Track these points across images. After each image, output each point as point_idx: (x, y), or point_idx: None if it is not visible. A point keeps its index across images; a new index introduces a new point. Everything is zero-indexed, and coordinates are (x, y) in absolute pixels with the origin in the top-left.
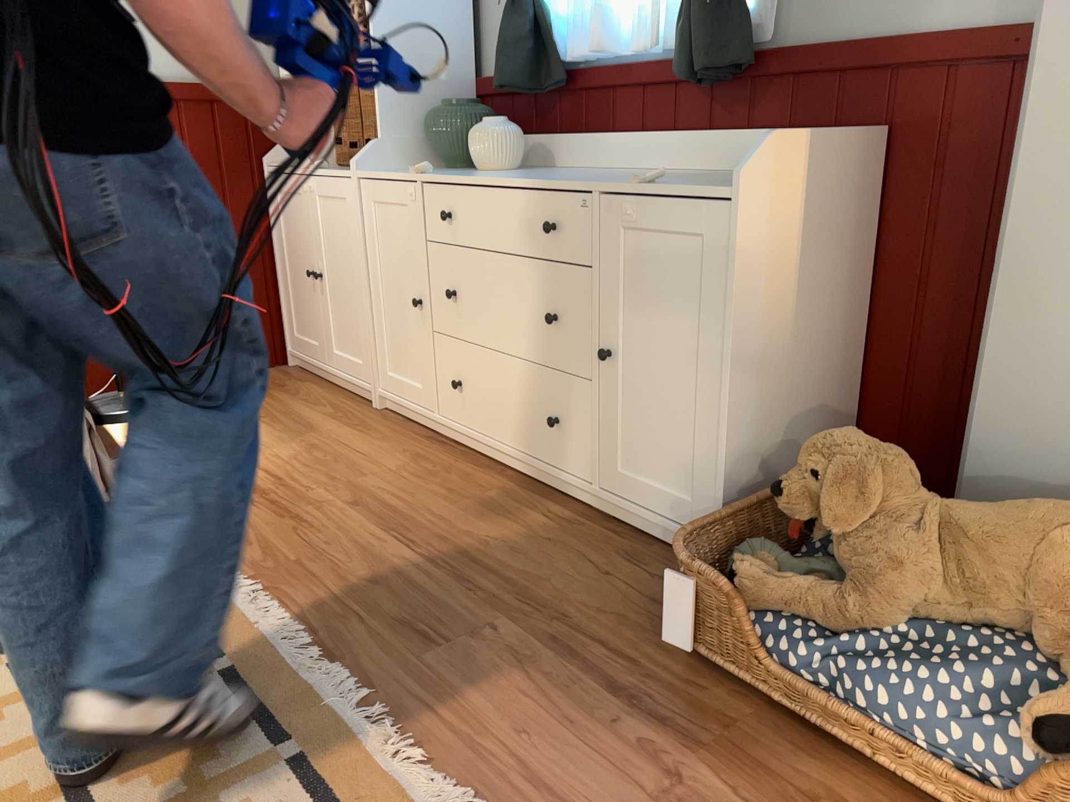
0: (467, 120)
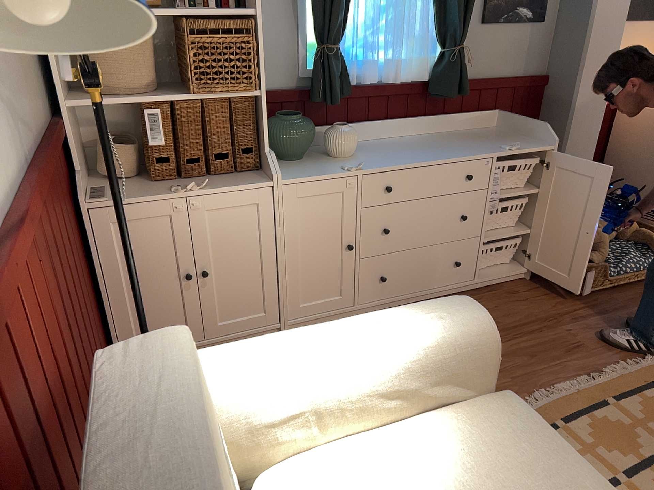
0: (313, 126)
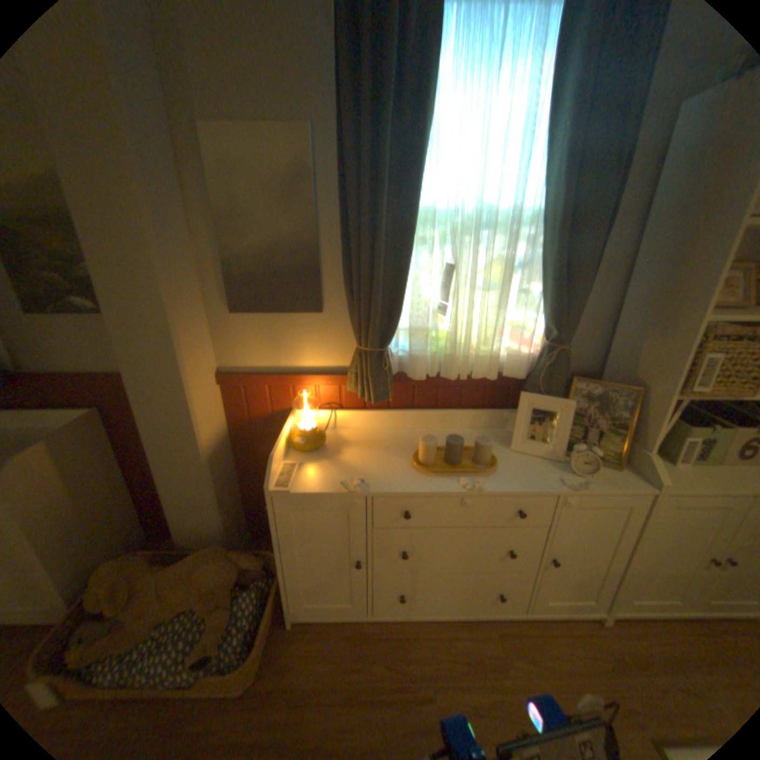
0: None
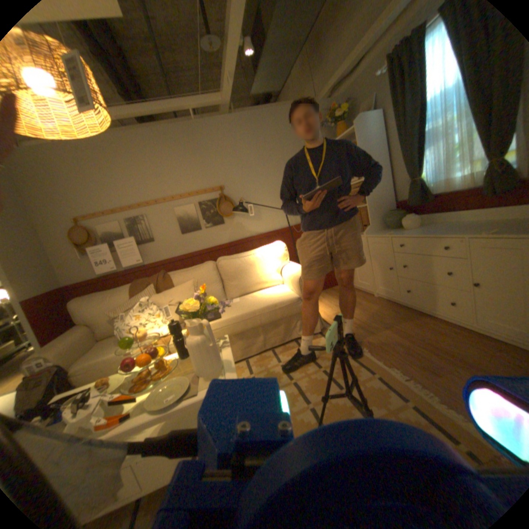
0: (399, 215)
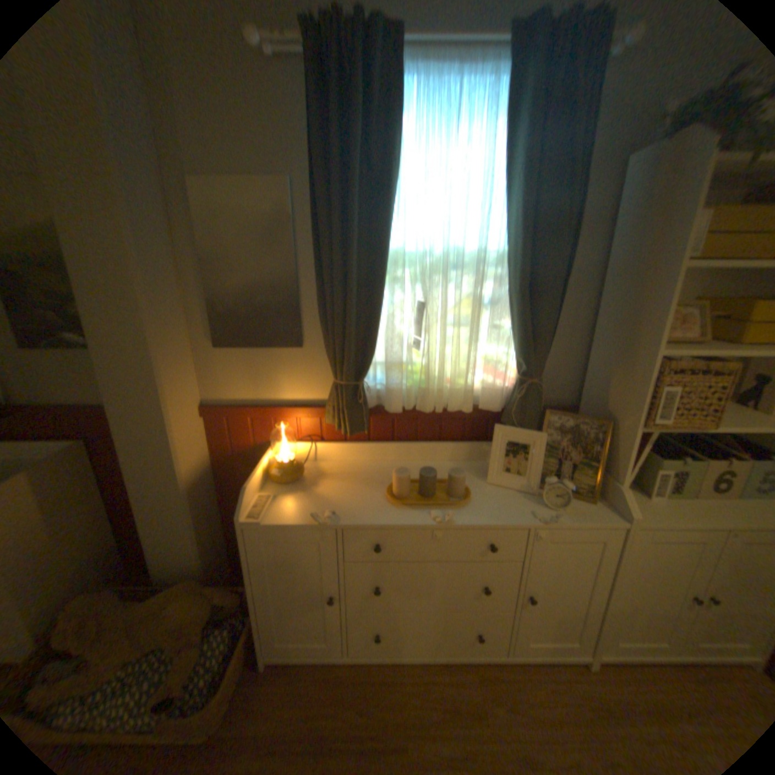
0: None
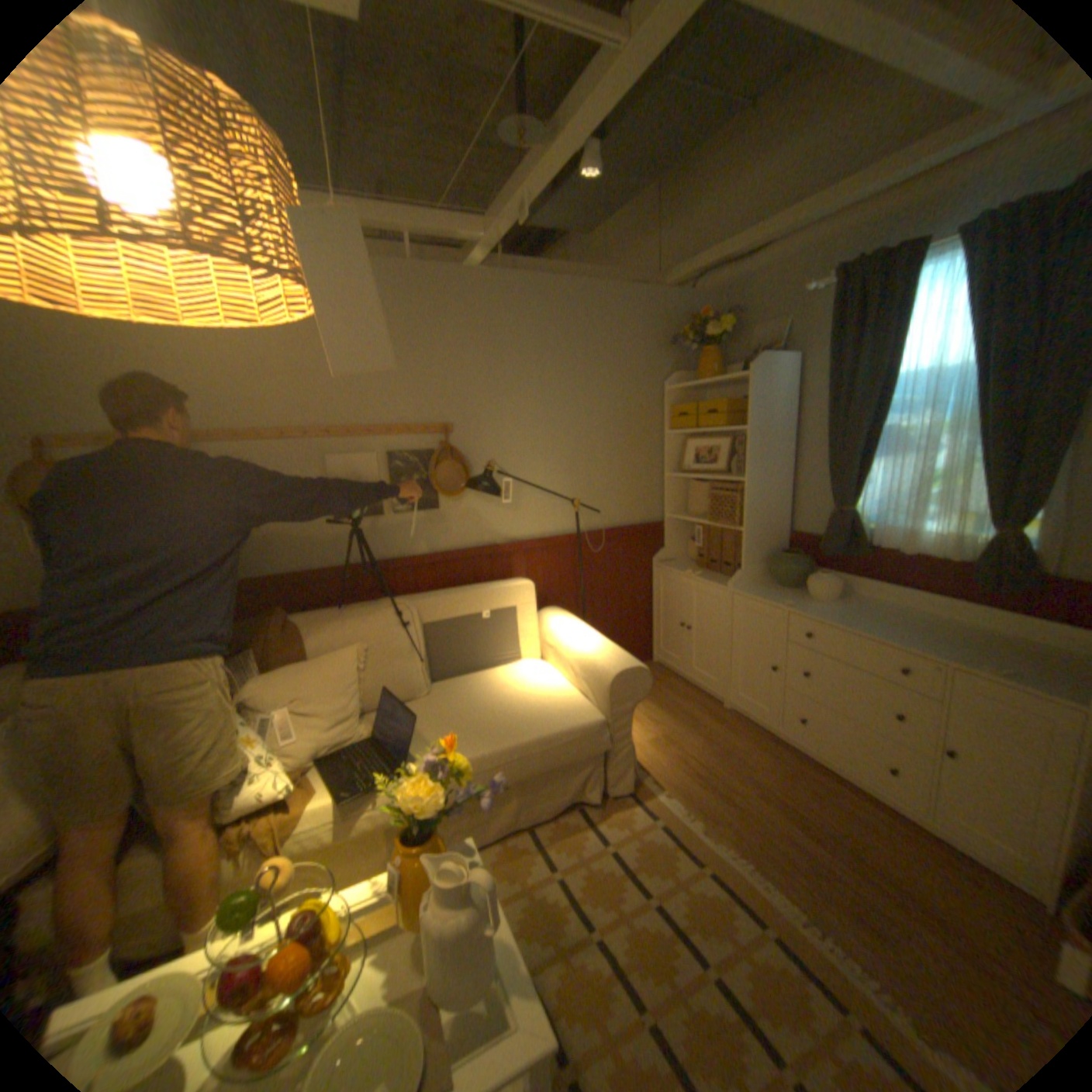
0: (802, 567)
